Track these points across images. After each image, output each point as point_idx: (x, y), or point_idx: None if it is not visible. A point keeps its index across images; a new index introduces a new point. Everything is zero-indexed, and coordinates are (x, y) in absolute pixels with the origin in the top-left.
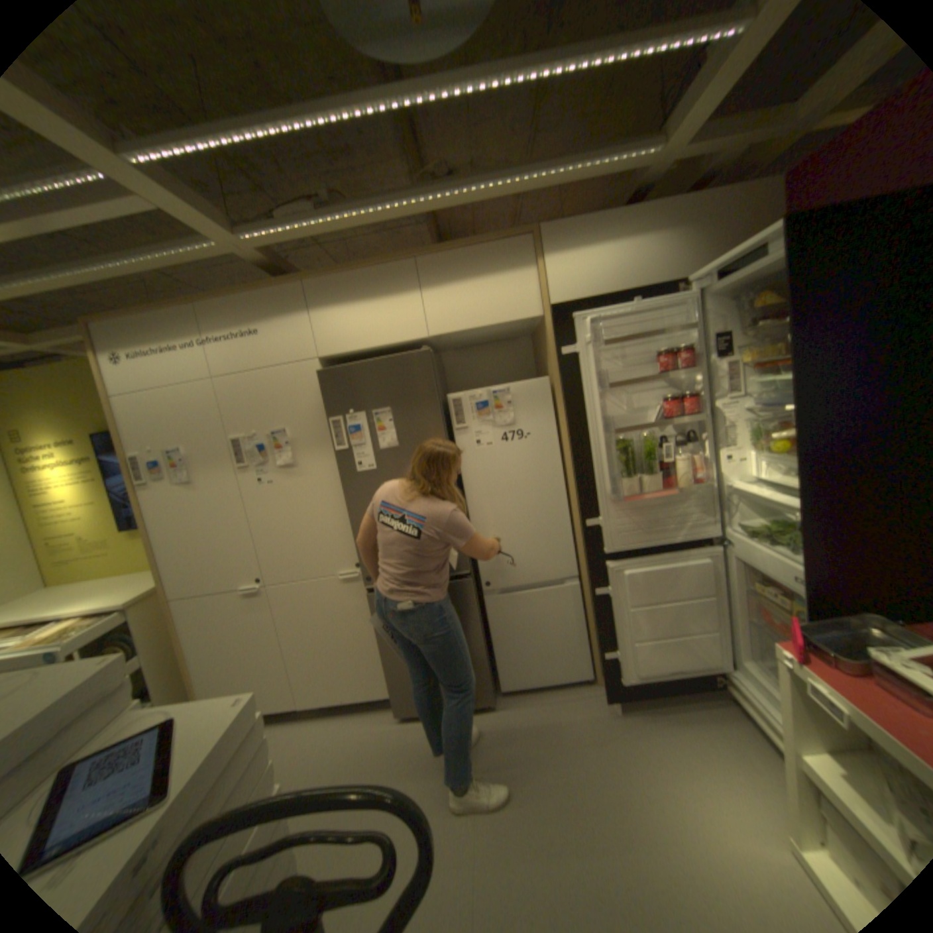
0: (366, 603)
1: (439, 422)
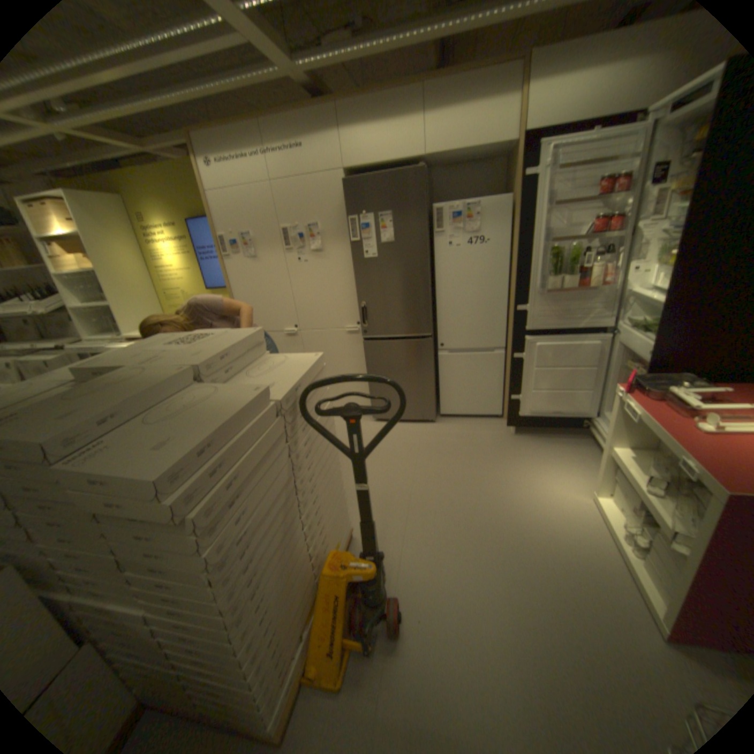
0: (361, 349)
1: (424, 225)
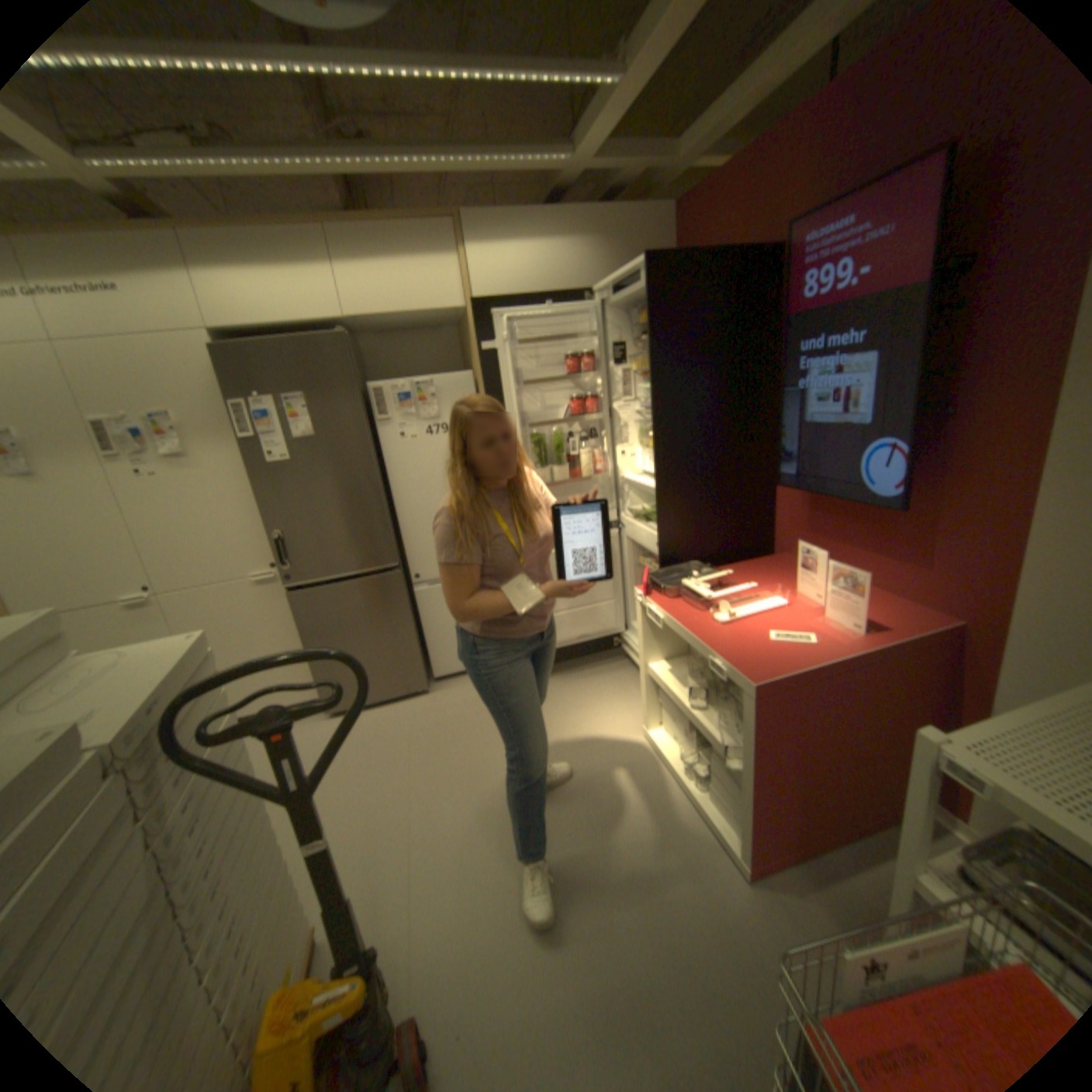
0: (285, 604)
1: (359, 411)
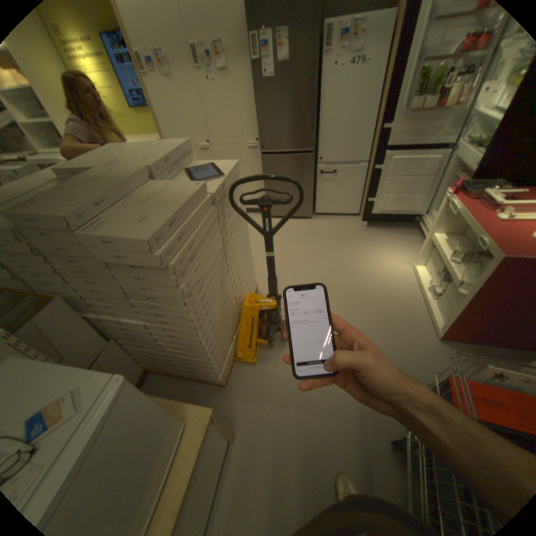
0: (259, 161)
1: (316, 43)
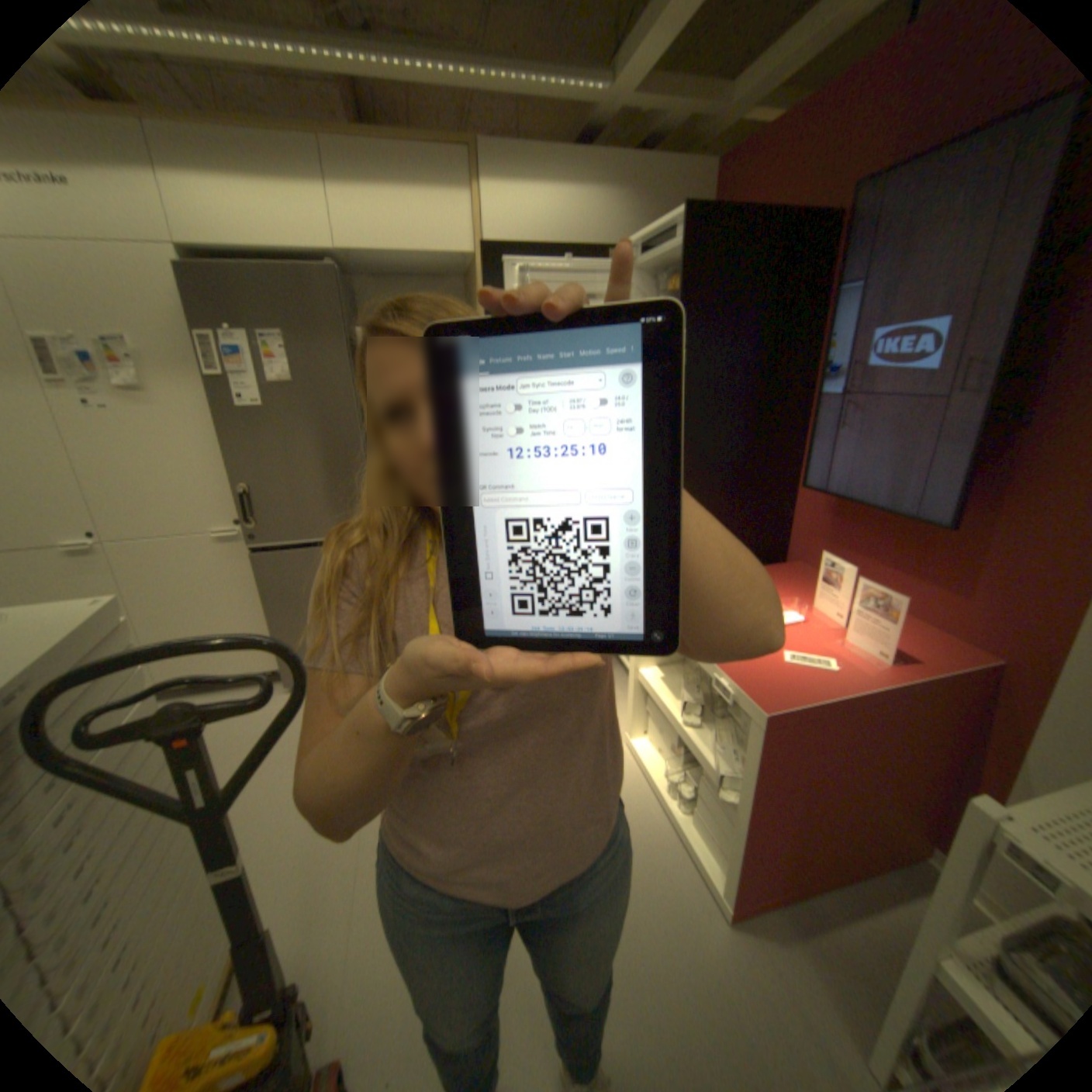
0: (249, 566)
1: (345, 360)
